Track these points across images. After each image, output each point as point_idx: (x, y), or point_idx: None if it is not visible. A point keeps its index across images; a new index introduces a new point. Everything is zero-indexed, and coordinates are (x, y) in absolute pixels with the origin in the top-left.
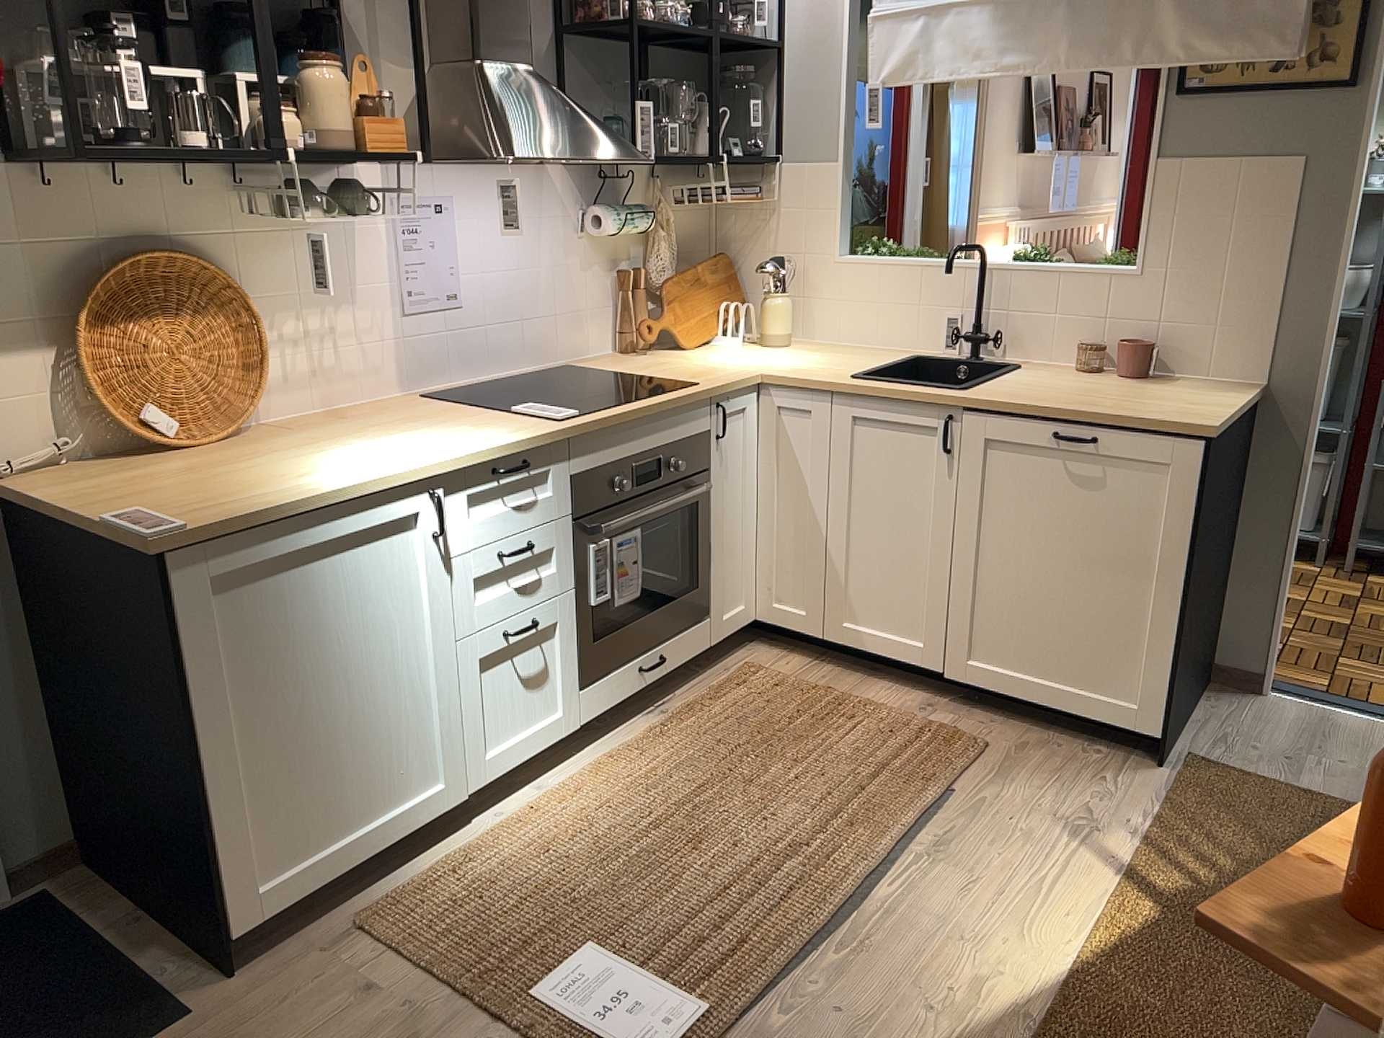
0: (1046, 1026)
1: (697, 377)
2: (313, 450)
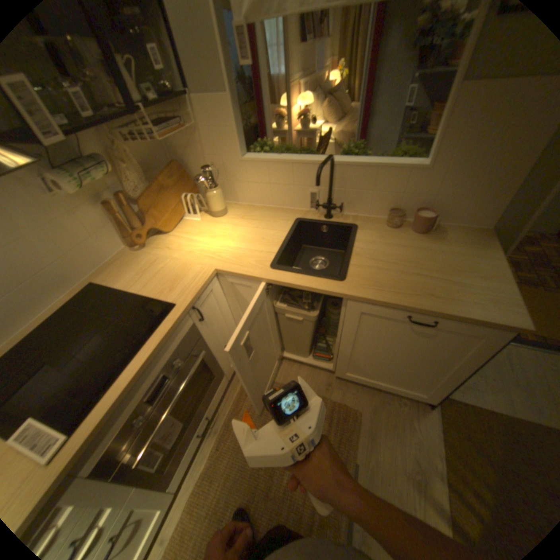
0: None
1: (174, 290)
2: None
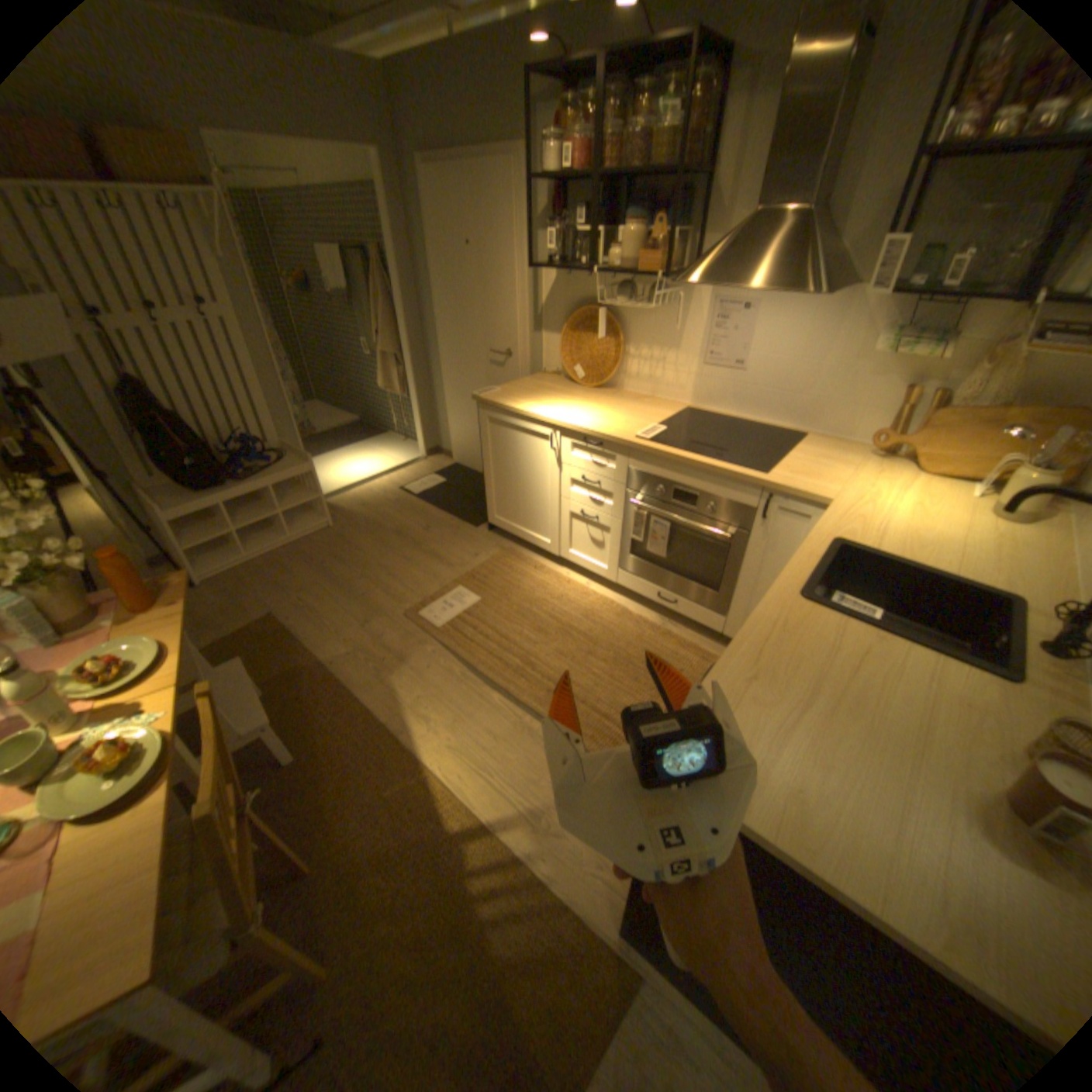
0: (393, 736)
1: (788, 474)
2: (578, 401)
